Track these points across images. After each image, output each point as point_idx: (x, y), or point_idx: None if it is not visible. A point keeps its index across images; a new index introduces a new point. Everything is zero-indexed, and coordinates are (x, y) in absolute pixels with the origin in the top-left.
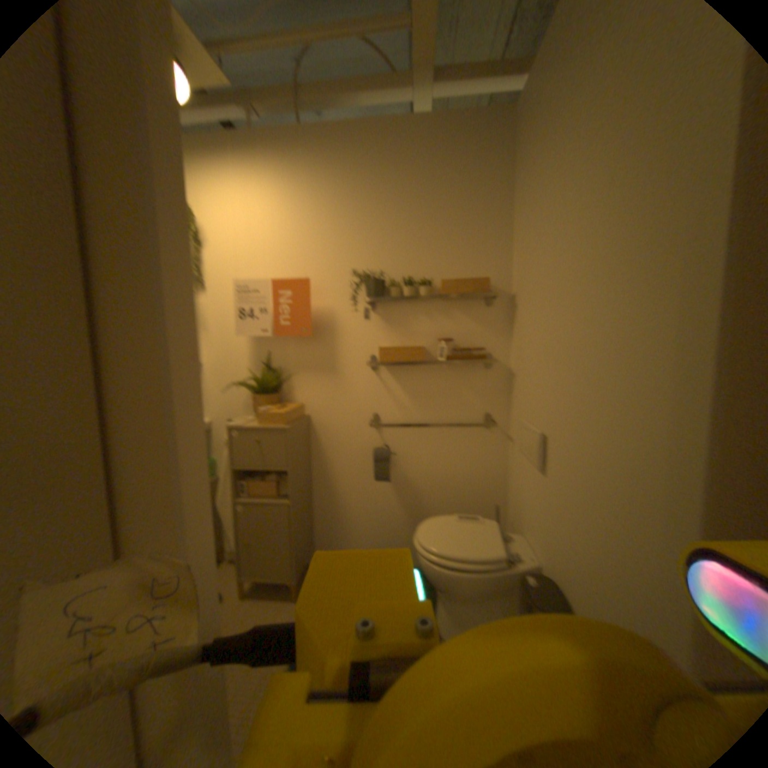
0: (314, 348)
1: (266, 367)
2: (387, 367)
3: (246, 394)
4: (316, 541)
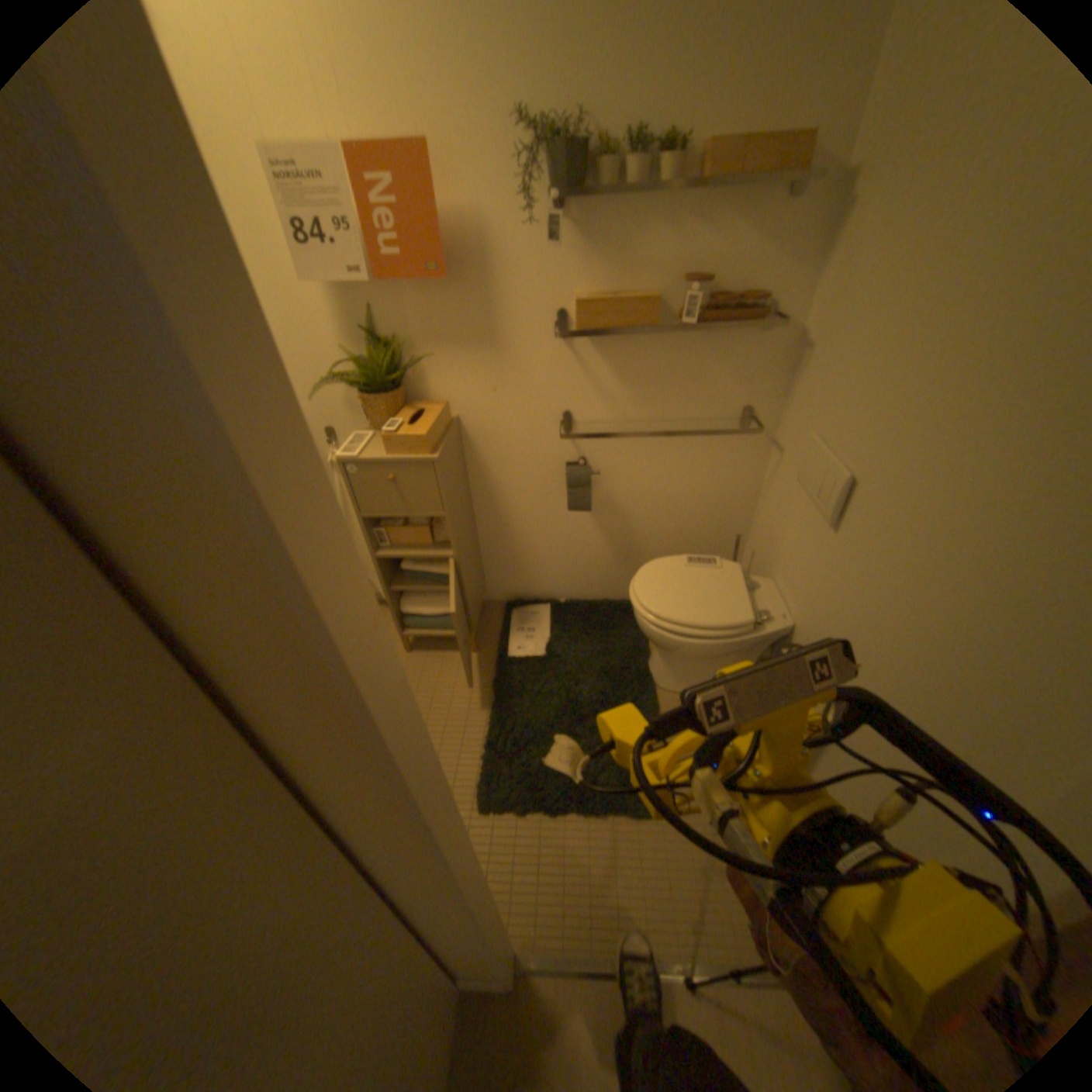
0: (453, 303)
1: (371, 342)
2: (587, 337)
3: (348, 389)
4: (489, 580)
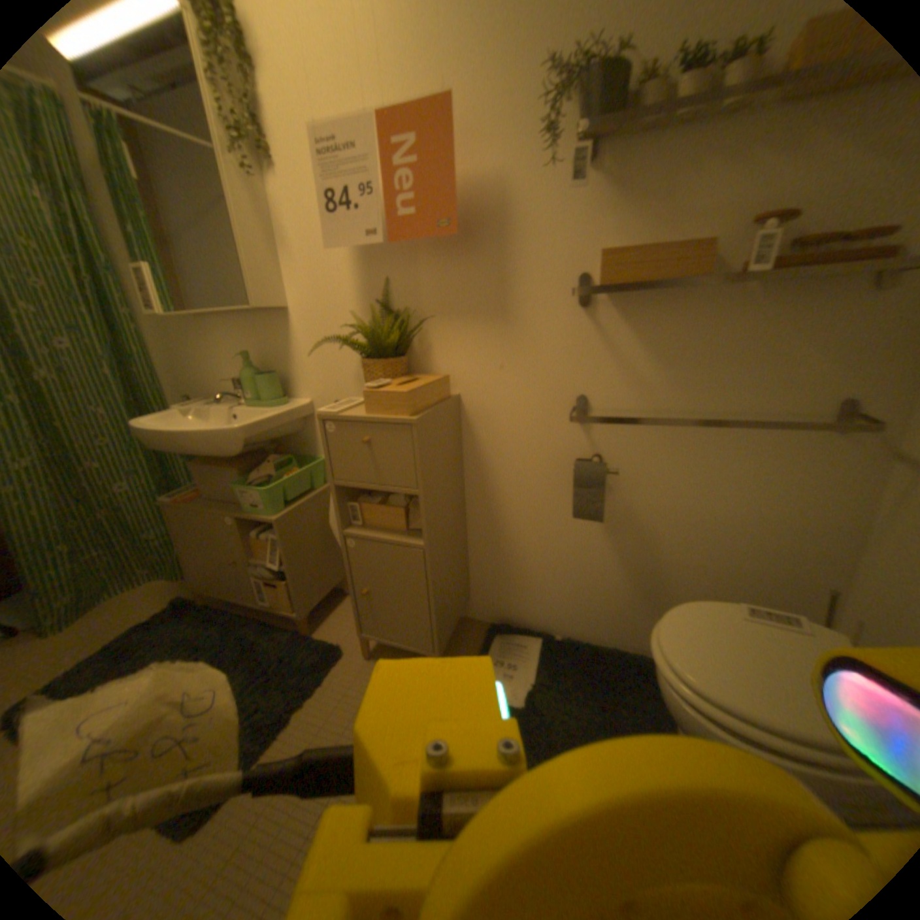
0: (469, 271)
1: (386, 314)
2: (617, 303)
3: (361, 362)
4: (476, 592)
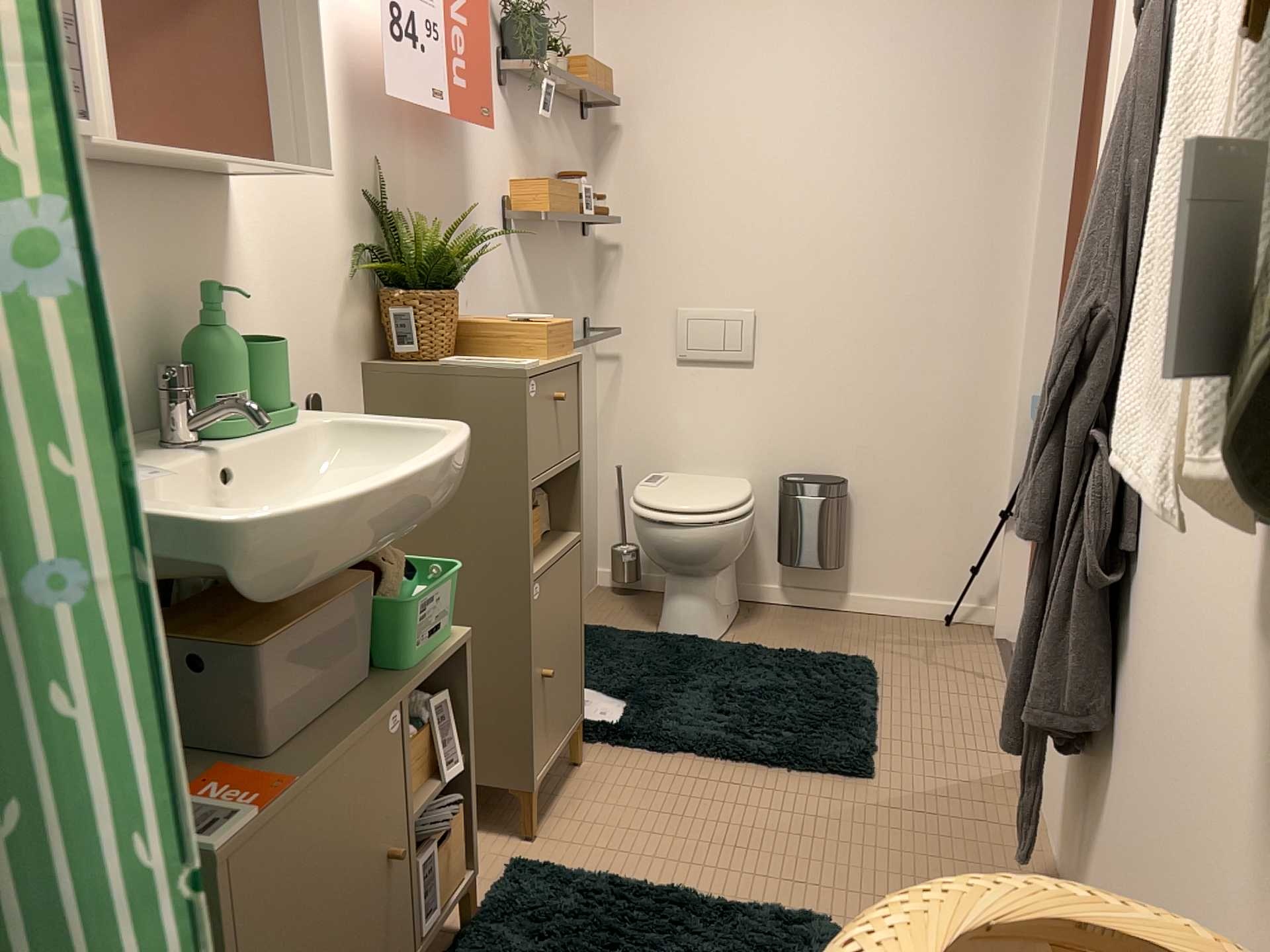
0: (443, 175)
1: (378, 221)
2: (518, 234)
3: (344, 308)
4: None
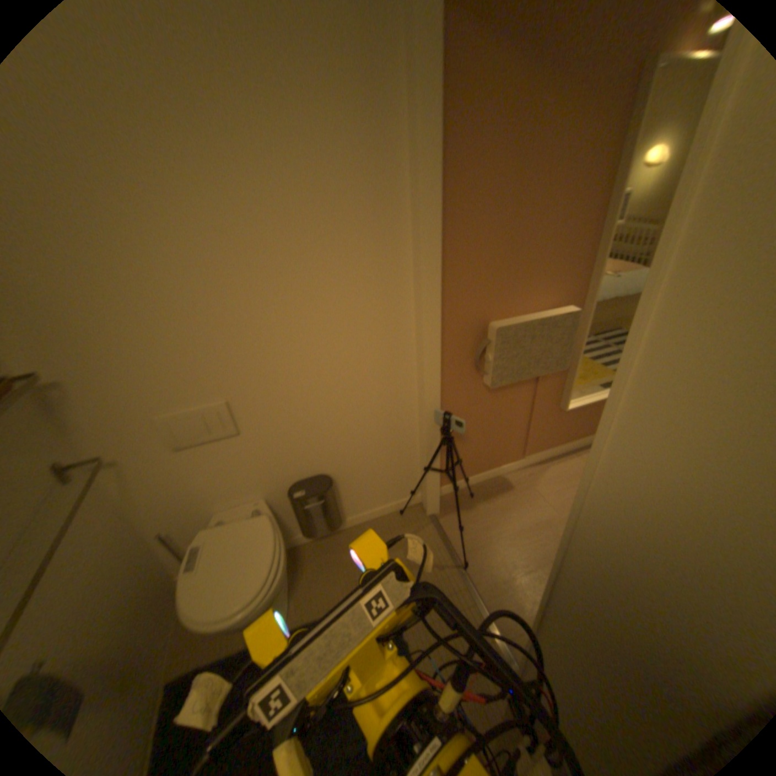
0: None
1: None
2: None
3: None
4: None
